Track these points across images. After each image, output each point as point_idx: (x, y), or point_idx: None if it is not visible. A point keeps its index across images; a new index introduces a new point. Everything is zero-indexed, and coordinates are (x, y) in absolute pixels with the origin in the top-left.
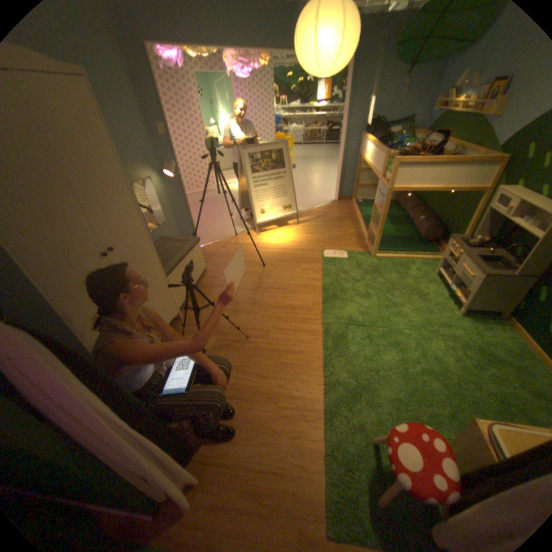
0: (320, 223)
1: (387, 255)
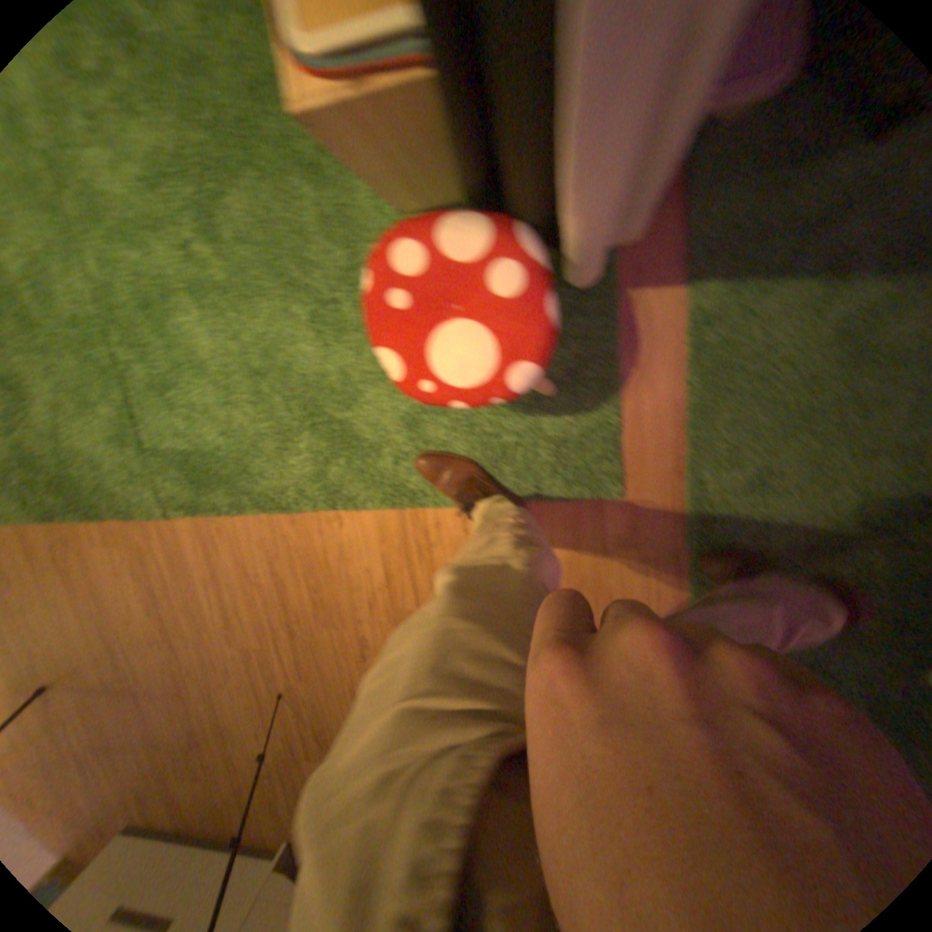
0: None
1: None
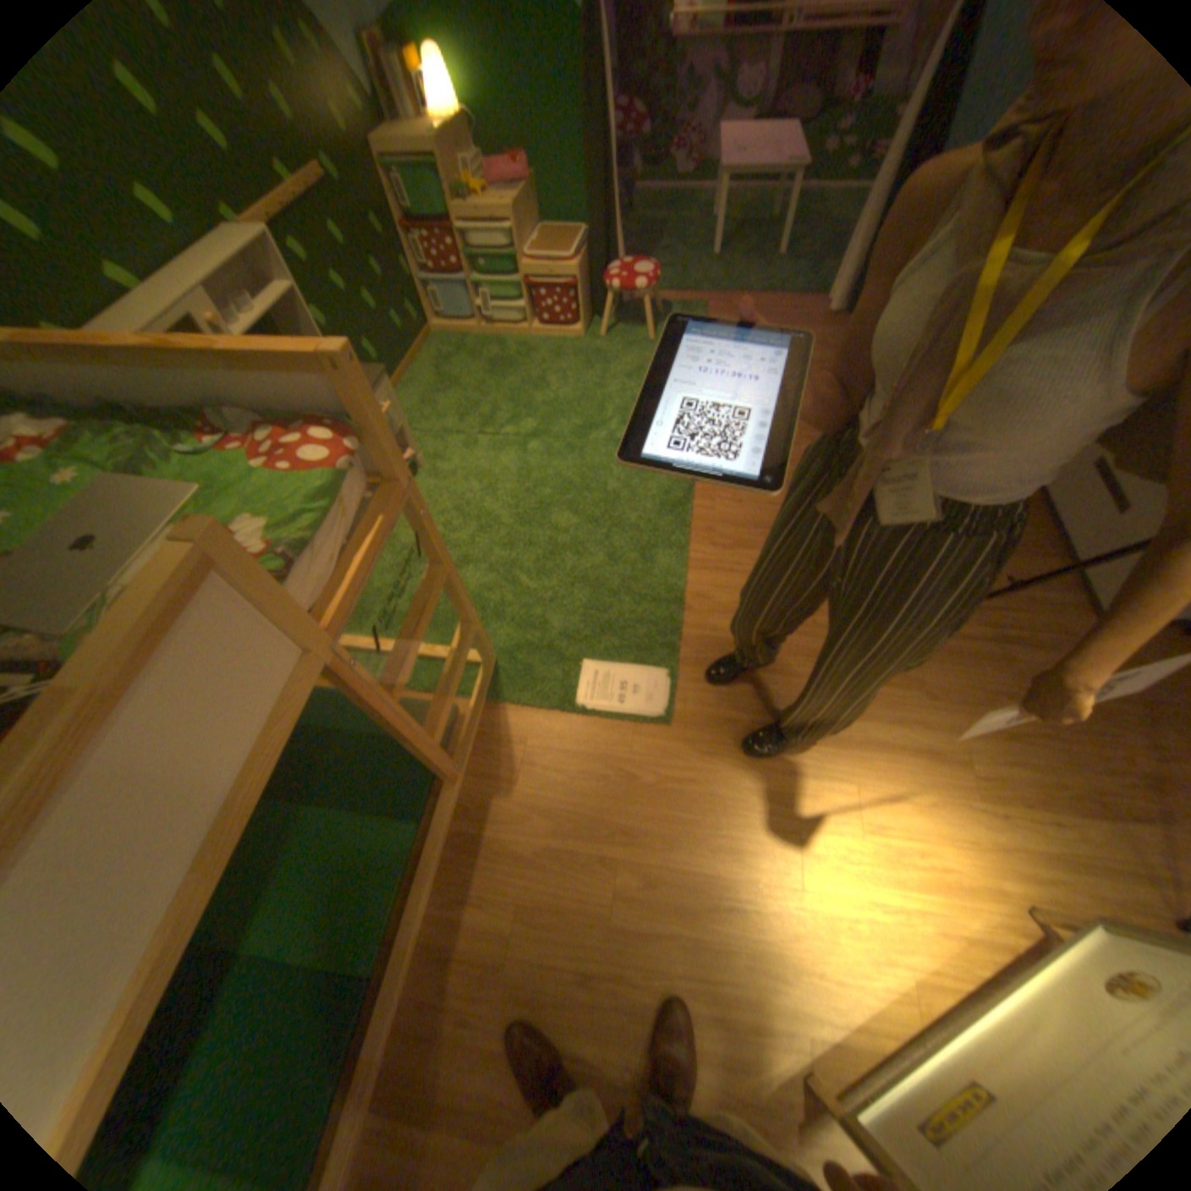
0: (635, 1092)
1: (435, 656)
